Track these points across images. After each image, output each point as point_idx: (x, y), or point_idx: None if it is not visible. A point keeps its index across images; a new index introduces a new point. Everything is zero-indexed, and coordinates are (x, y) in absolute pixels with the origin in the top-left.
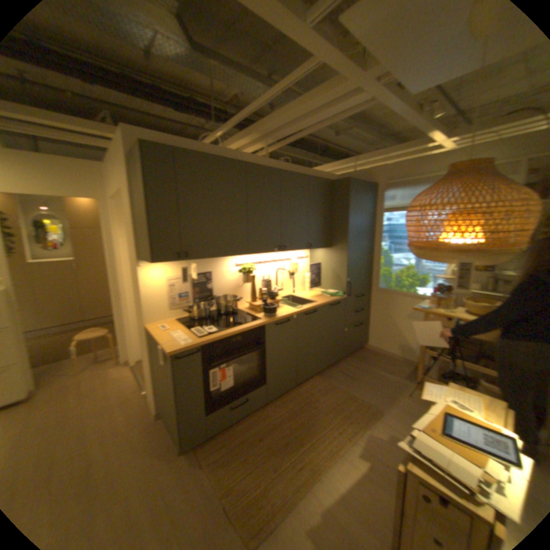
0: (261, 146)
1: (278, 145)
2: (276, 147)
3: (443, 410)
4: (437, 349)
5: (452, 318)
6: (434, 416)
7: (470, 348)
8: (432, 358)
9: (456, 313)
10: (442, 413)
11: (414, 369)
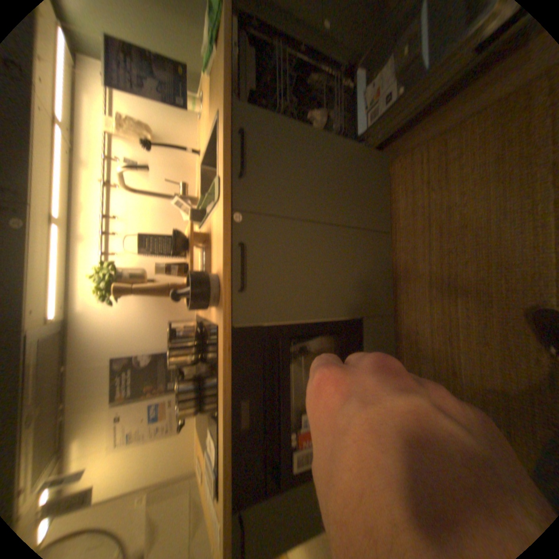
0: None
1: None
2: None
3: None
4: None
5: None
6: None
7: None
8: None
9: None
10: None
11: None
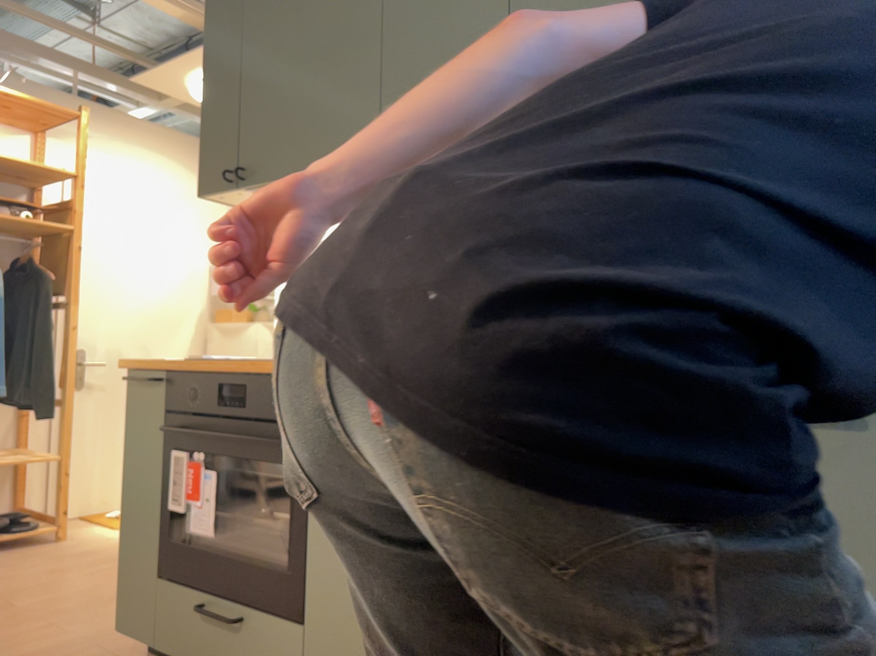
0: None
1: None
2: None
3: None
4: None
5: None
6: None
7: None
8: None
9: None
10: None
11: None
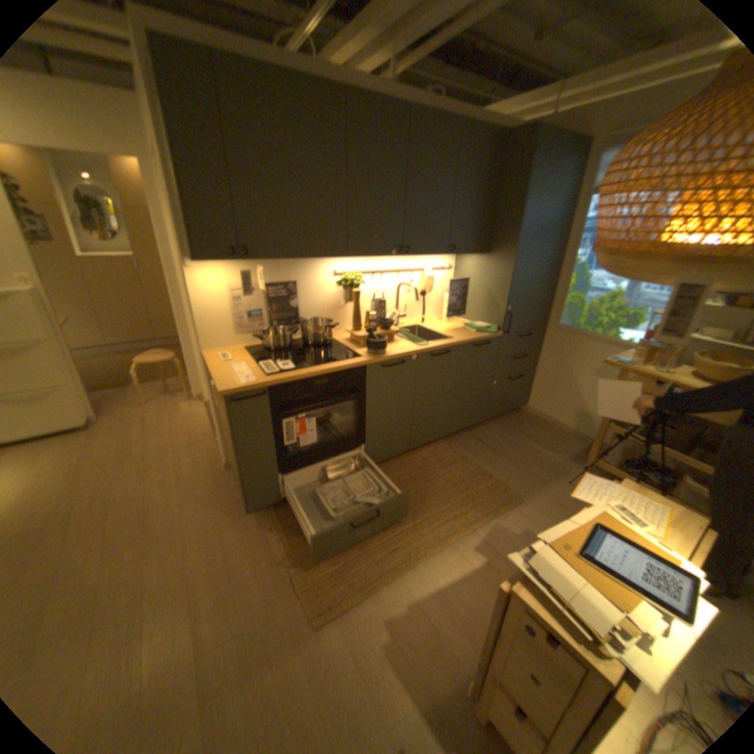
0: (385, 58)
1: (416, 56)
2: (412, 60)
3: (595, 519)
4: (628, 424)
5: (665, 382)
6: (581, 523)
7: (685, 428)
8: (618, 436)
9: (674, 374)
10: (595, 521)
11: (587, 448)
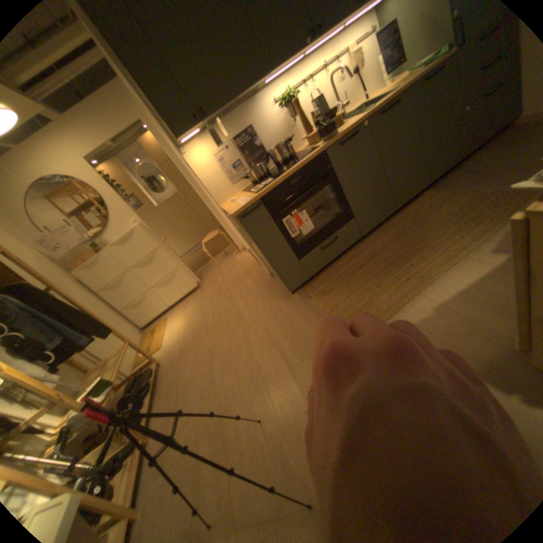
0: None
1: None
2: None
3: None
4: None
5: None
6: None
7: None
8: None
9: None
10: None
11: None
